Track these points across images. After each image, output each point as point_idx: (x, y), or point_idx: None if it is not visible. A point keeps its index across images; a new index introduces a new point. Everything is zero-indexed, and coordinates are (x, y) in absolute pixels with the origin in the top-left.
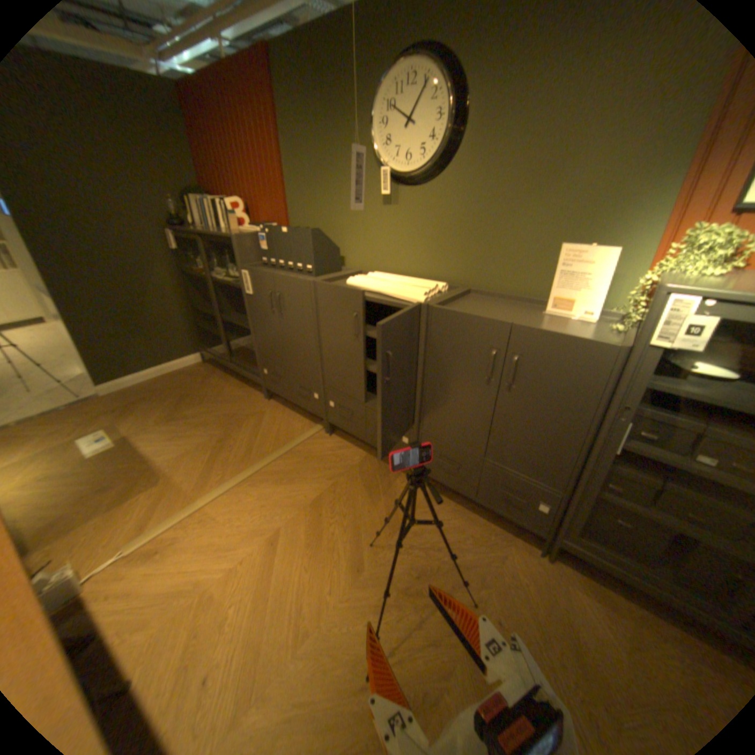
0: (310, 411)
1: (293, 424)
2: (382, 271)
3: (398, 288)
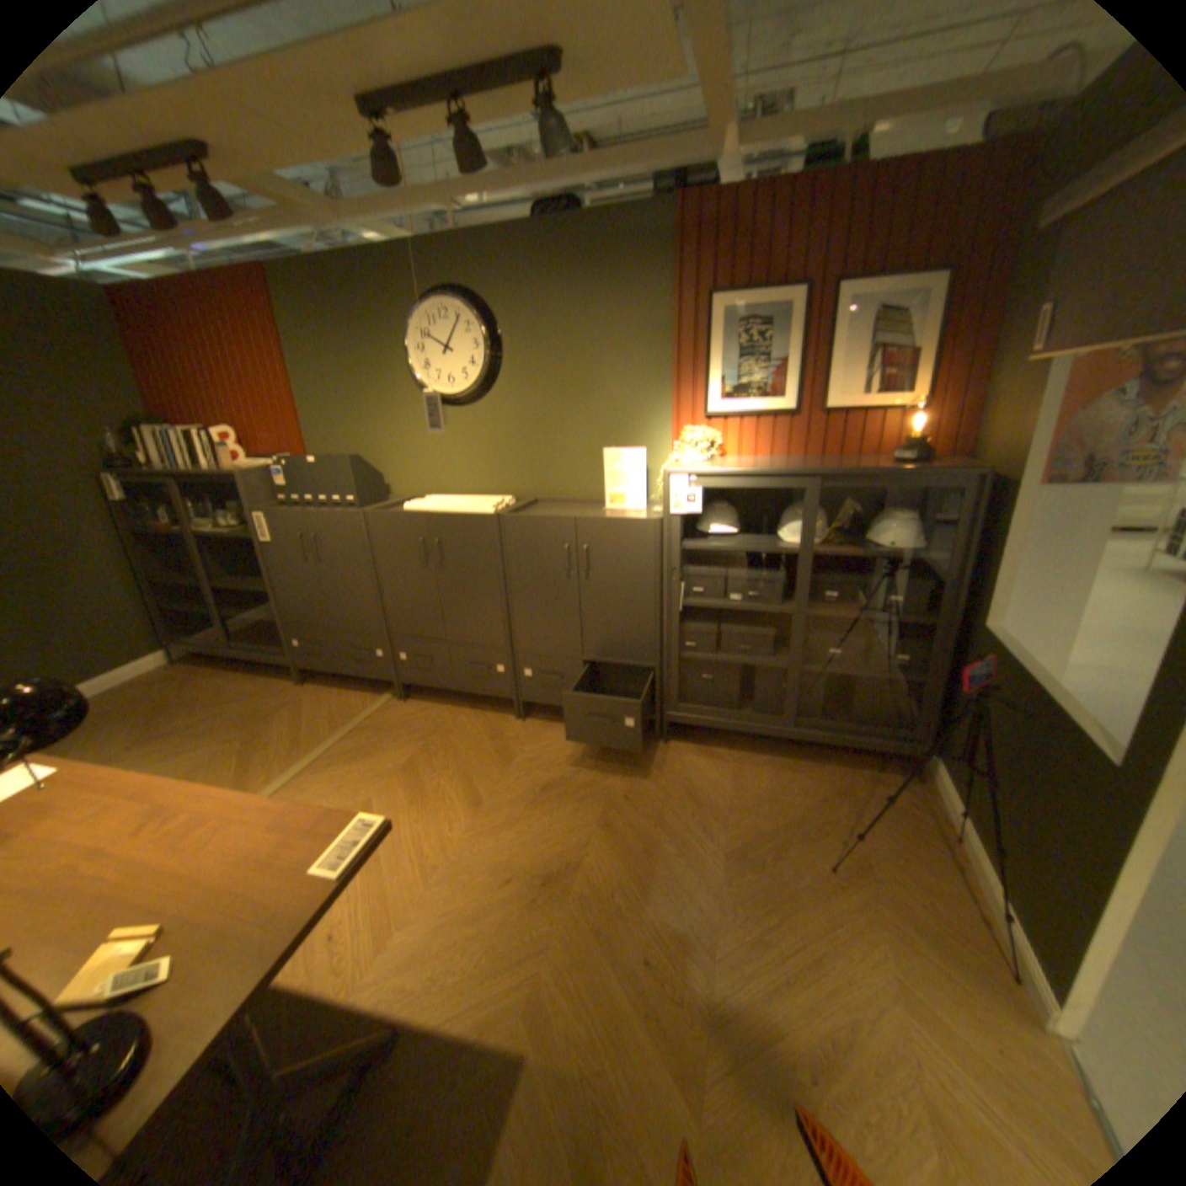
0: (371, 679)
1: (348, 703)
2: (438, 496)
3: (463, 507)
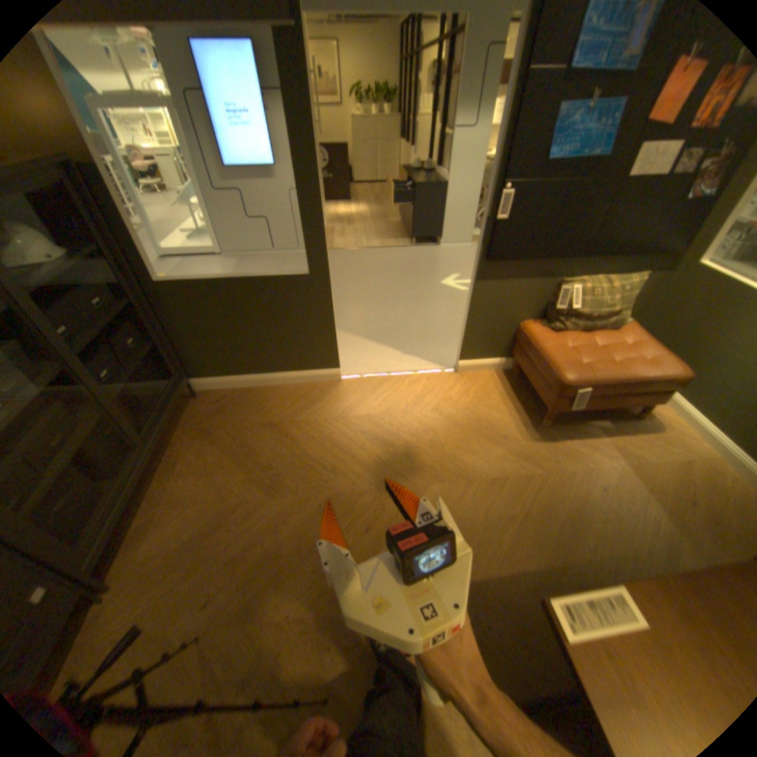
0: None
1: None
2: None
3: None
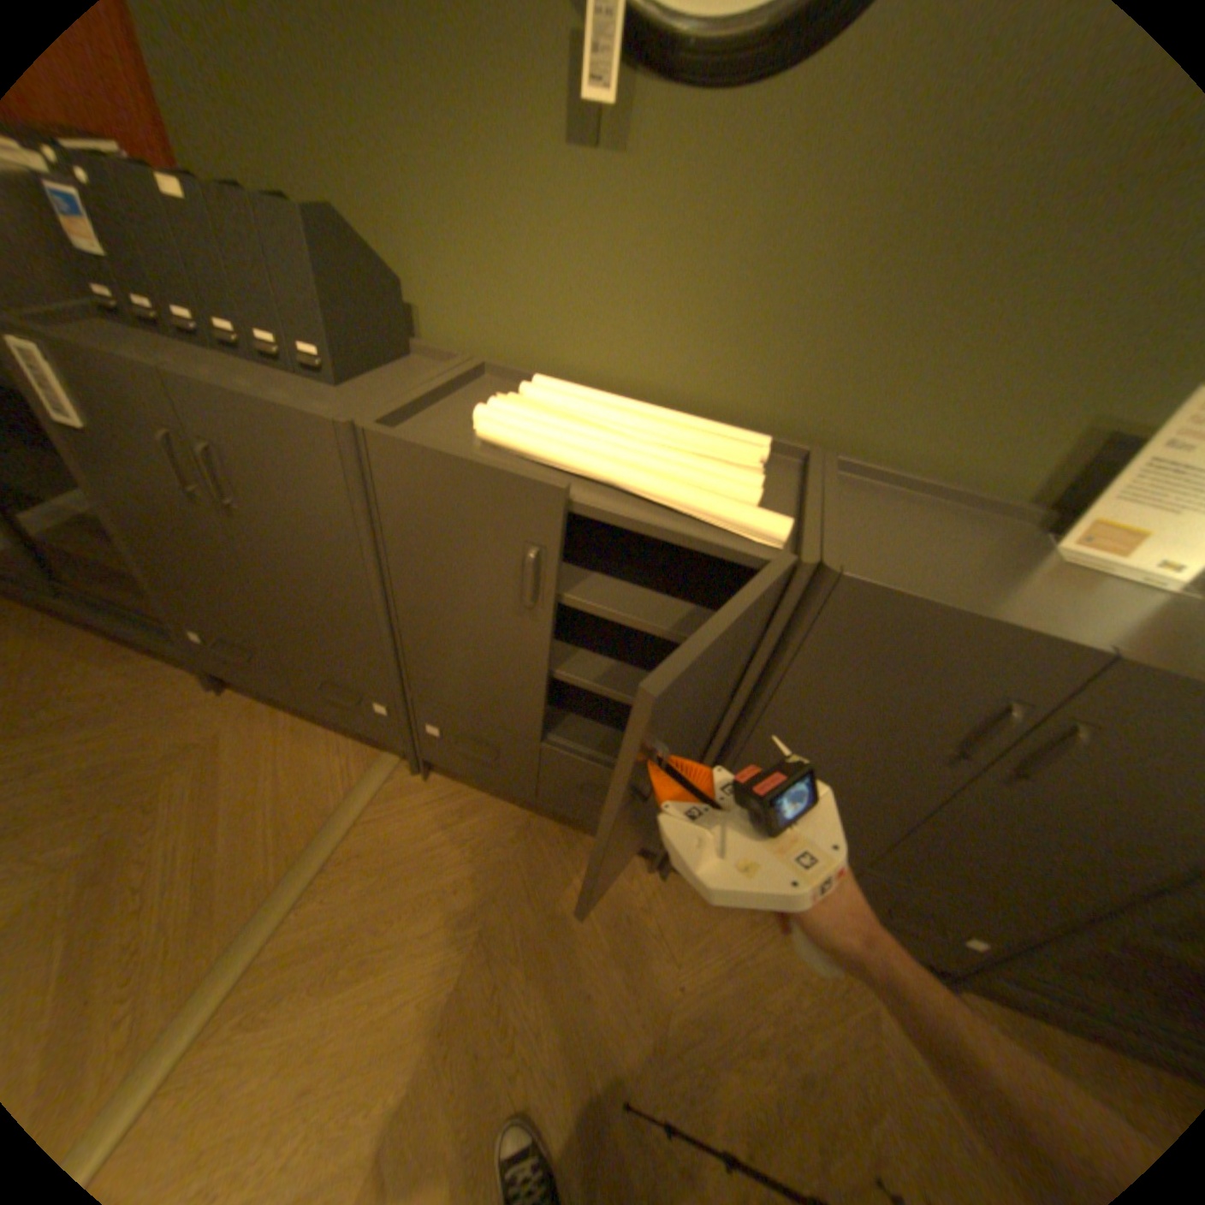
0: (360, 732)
1: (314, 763)
2: (547, 369)
3: (665, 465)
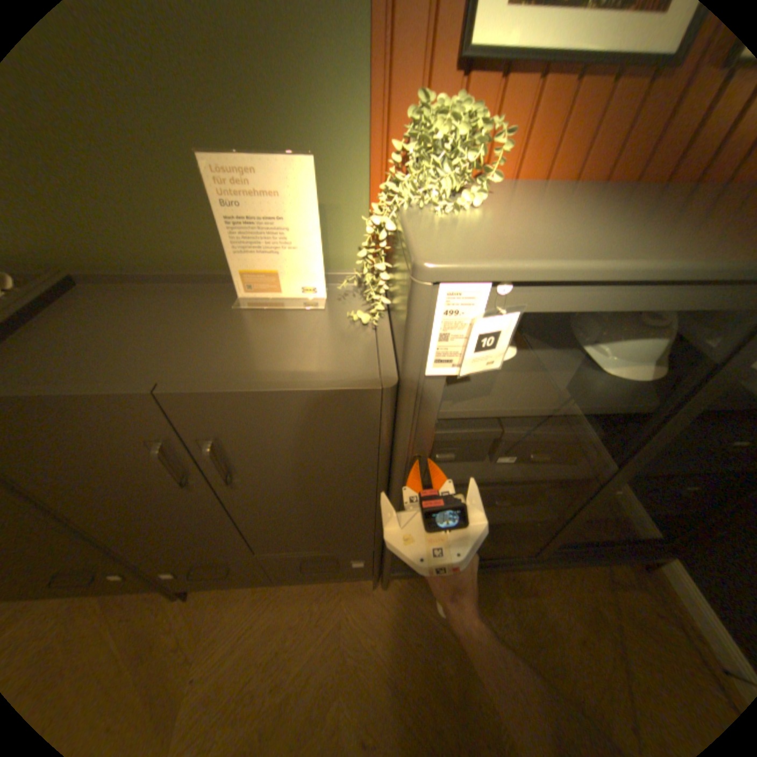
0: None
1: None
2: None
3: None
